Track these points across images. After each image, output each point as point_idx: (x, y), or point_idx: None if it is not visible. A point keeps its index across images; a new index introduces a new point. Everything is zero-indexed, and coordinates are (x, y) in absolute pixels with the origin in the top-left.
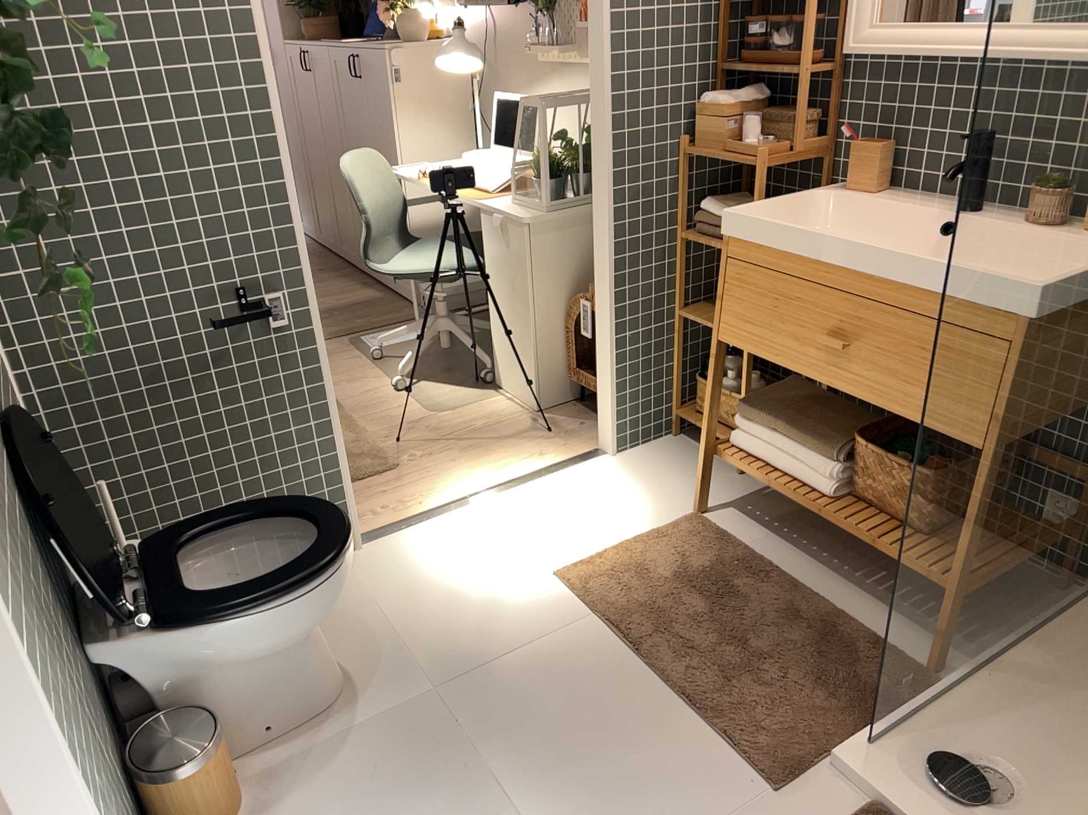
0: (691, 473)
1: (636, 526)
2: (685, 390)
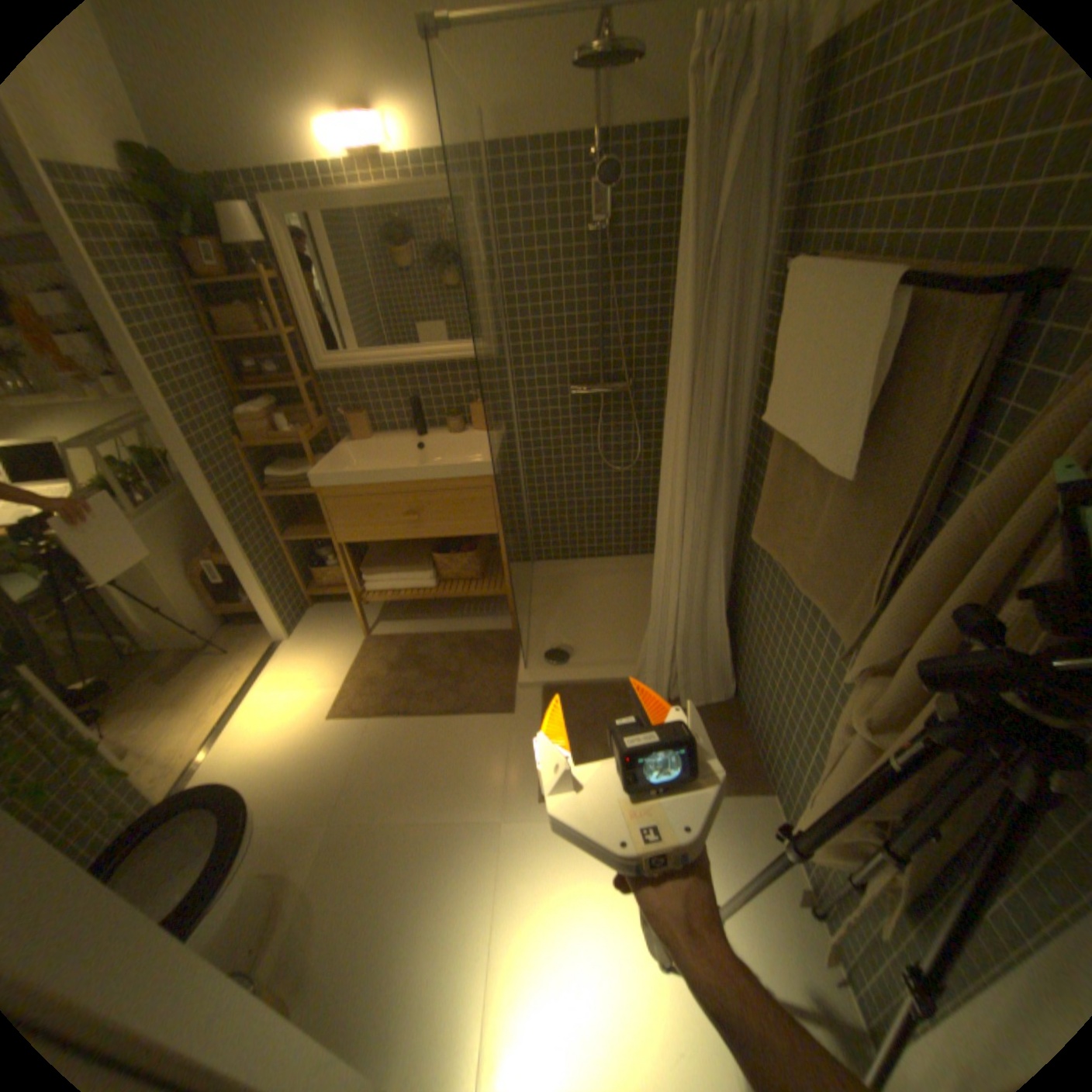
0: (341, 621)
1: (342, 664)
2: (303, 581)
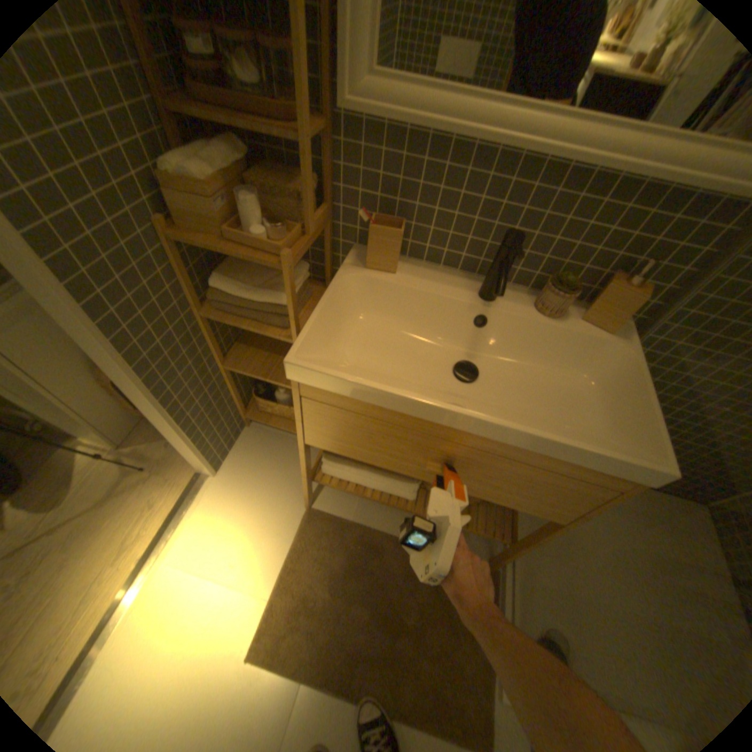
0: (281, 465)
1: (276, 555)
2: (244, 400)
